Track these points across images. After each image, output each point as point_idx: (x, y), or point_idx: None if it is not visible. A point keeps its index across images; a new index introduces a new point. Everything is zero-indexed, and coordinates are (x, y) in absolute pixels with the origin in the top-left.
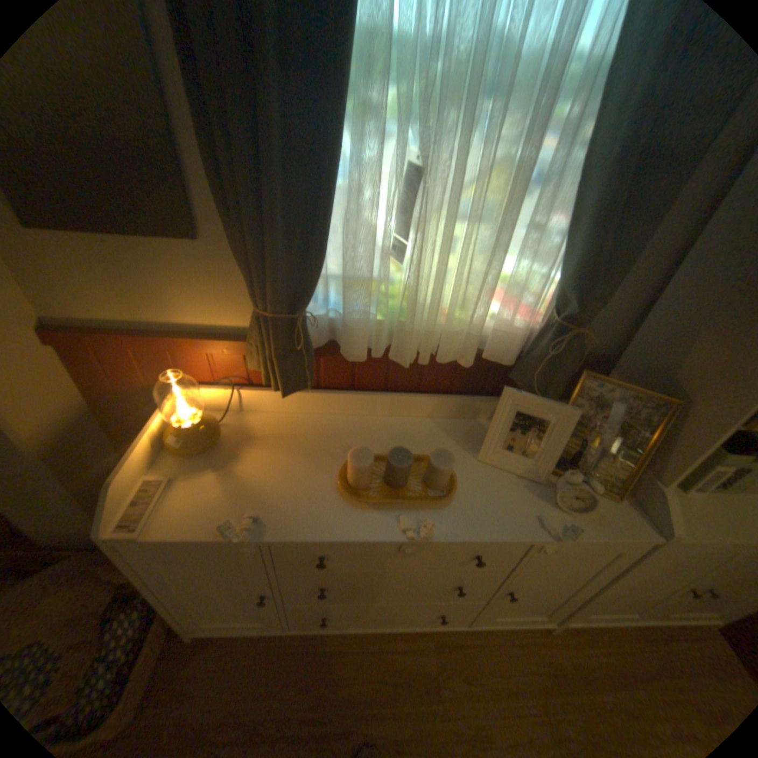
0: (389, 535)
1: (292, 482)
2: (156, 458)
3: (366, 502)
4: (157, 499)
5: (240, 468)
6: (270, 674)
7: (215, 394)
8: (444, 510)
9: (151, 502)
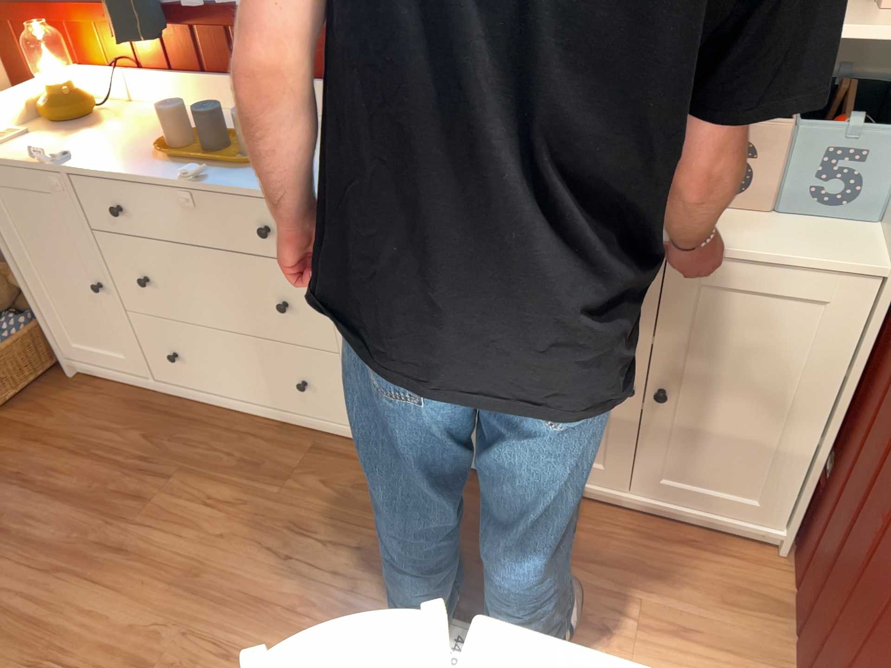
0: (168, 178)
1: (123, 142)
2: (35, 126)
3: (171, 157)
4: (8, 138)
5: (89, 132)
6: (126, 417)
7: (99, 72)
8: (239, 169)
9: (4, 140)
